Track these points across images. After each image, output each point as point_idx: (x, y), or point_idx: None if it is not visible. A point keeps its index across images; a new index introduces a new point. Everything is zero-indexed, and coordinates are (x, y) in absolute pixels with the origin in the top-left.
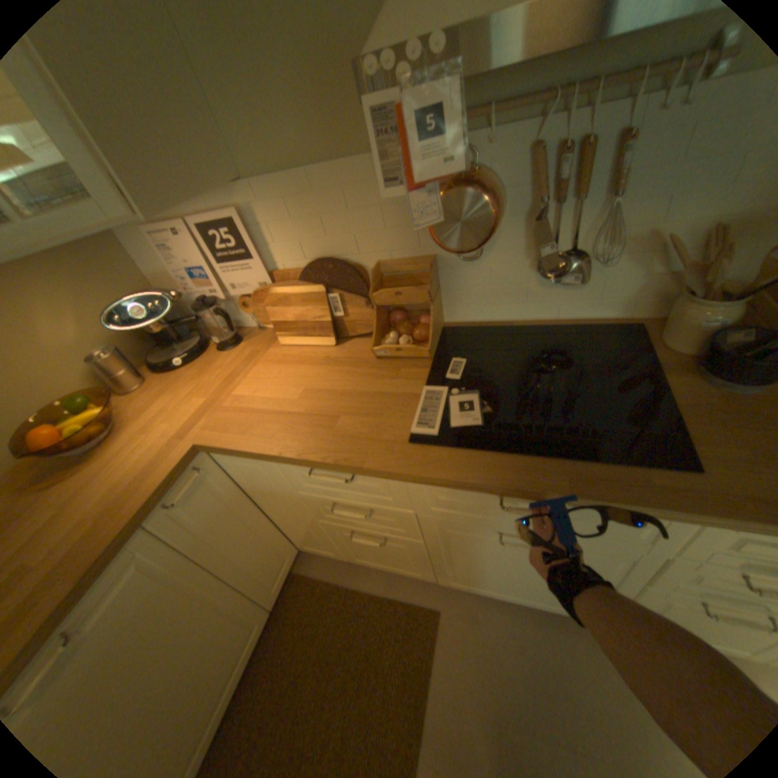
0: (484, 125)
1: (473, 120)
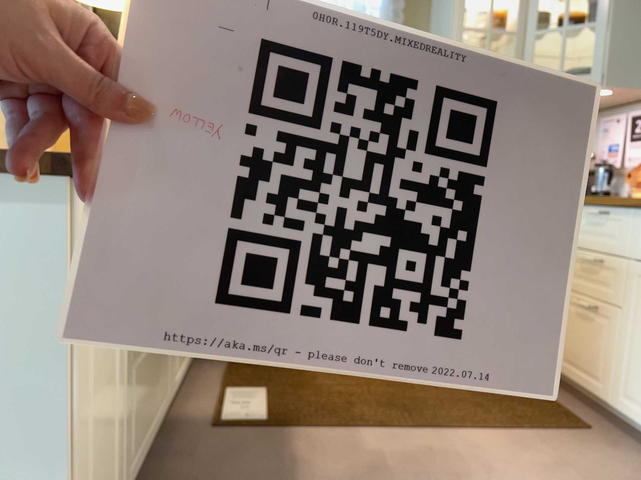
0: None
1: None
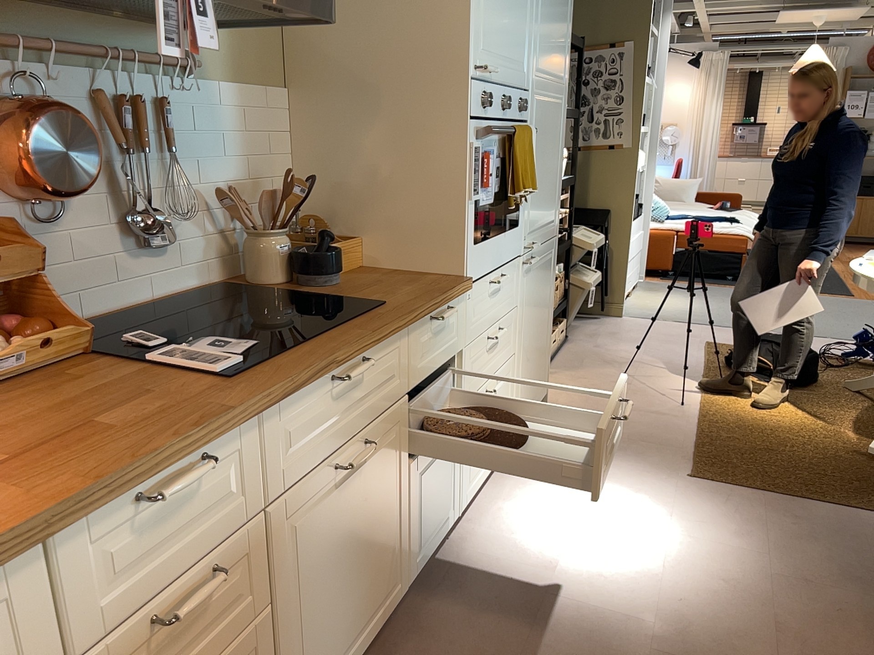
0: (40, 64)
1: (23, 55)
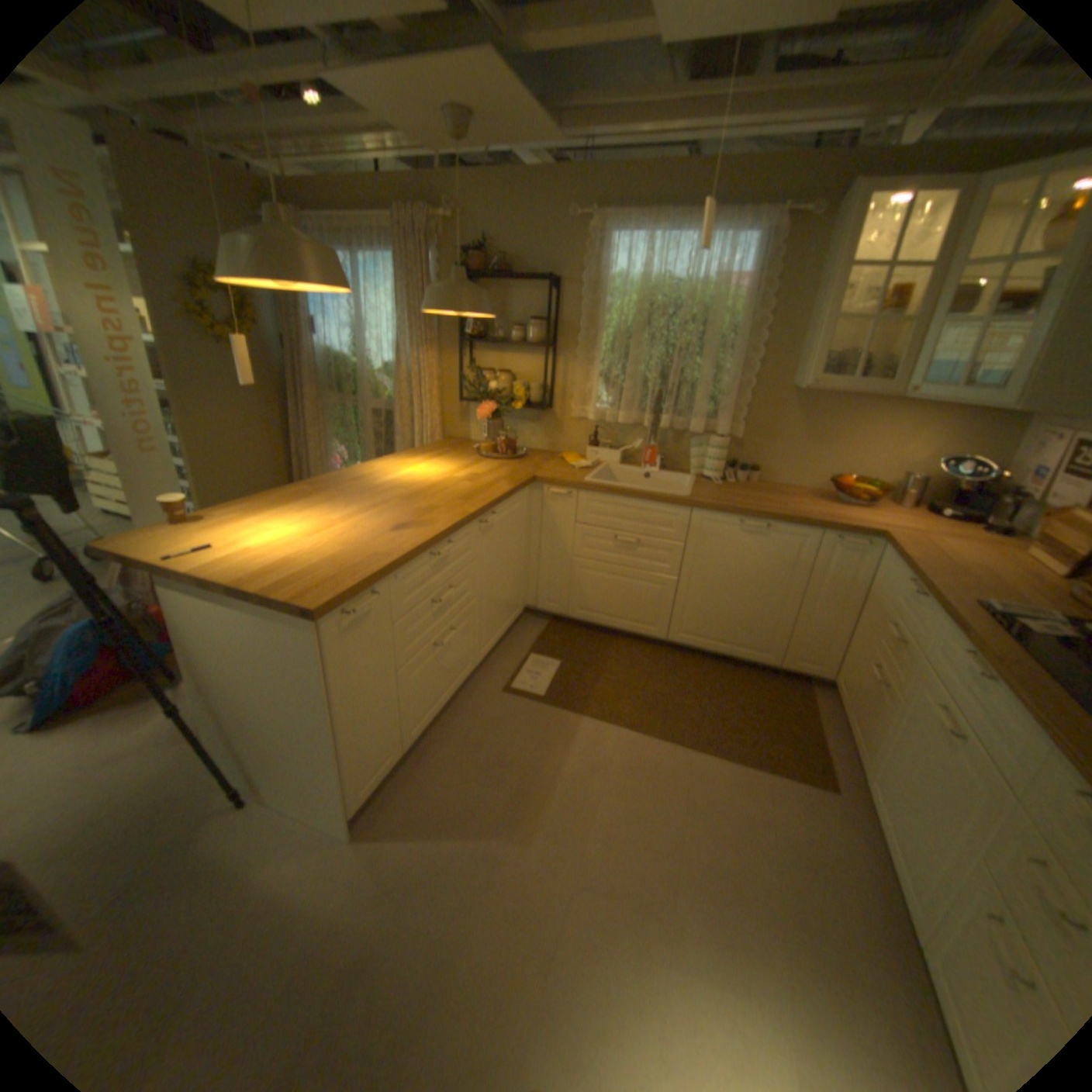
0: None
1: None
